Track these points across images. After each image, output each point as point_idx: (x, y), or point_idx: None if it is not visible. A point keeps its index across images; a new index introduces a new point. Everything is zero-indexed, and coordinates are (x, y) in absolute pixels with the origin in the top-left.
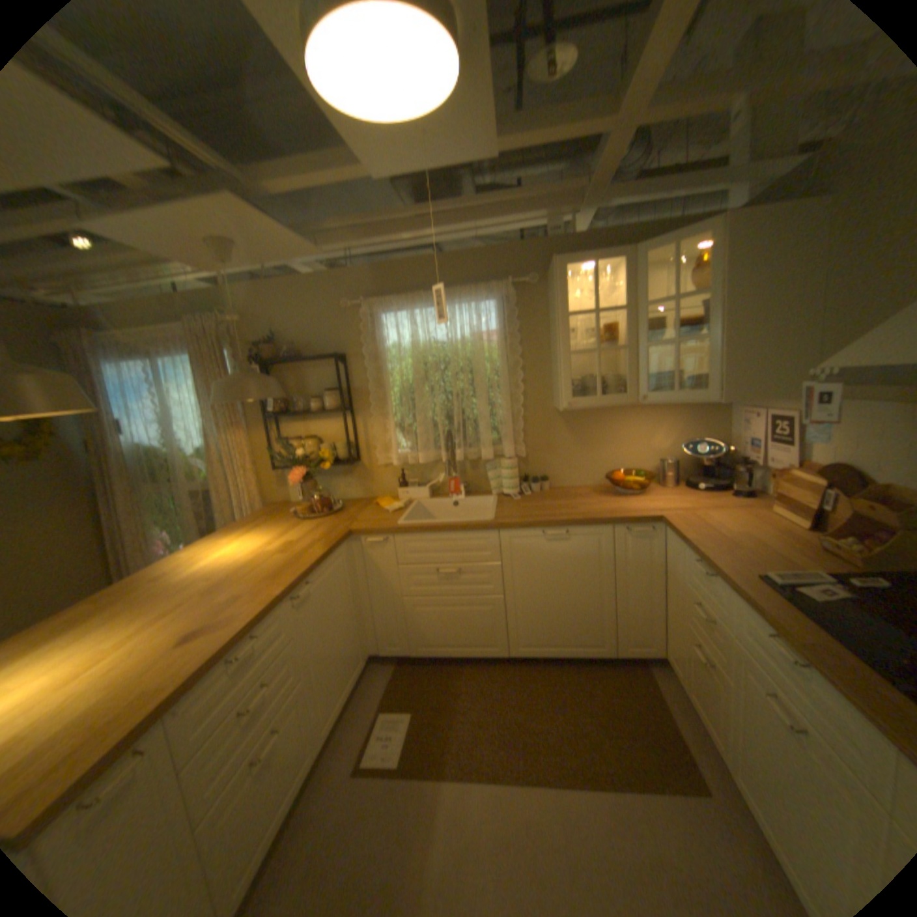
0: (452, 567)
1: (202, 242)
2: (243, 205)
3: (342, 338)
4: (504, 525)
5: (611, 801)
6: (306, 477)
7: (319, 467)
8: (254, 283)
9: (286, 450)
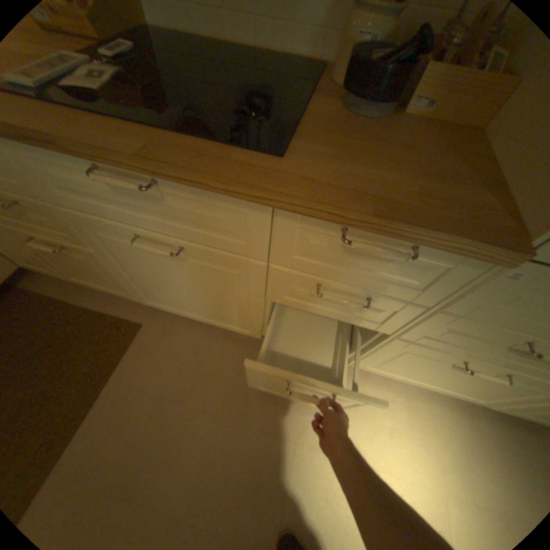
0: None
1: None
2: None
3: None
4: None
5: (95, 414)
6: None
7: None
8: None
9: None
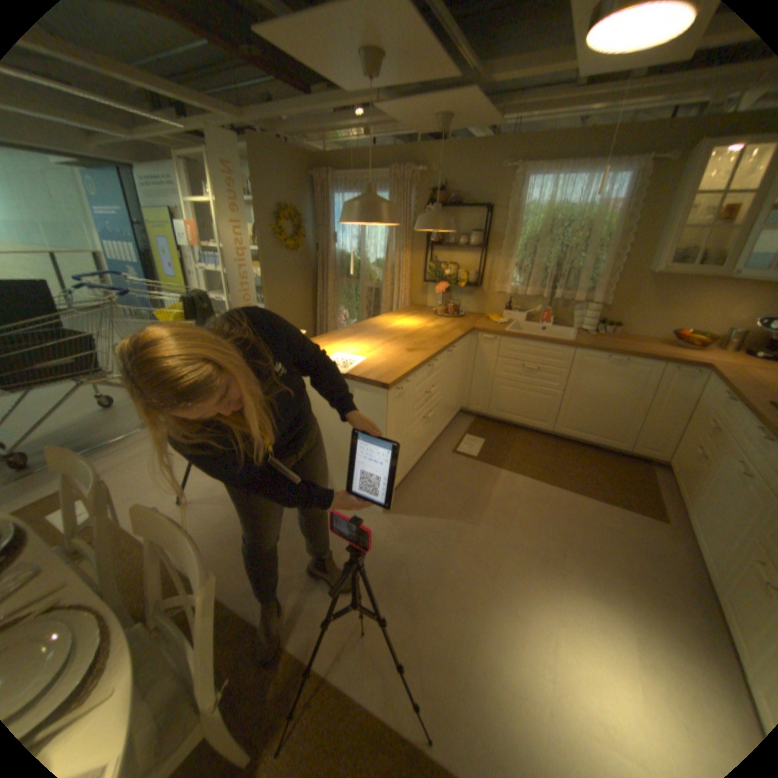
0: (533, 365)
1: (435, 115)
2: (479, 94)
3: (494, 191)
4: (581, 345)
5: (601, 505)
6: (445, 290)
7: (454, 285)
8: (442, 141)
9: (438, 269)
